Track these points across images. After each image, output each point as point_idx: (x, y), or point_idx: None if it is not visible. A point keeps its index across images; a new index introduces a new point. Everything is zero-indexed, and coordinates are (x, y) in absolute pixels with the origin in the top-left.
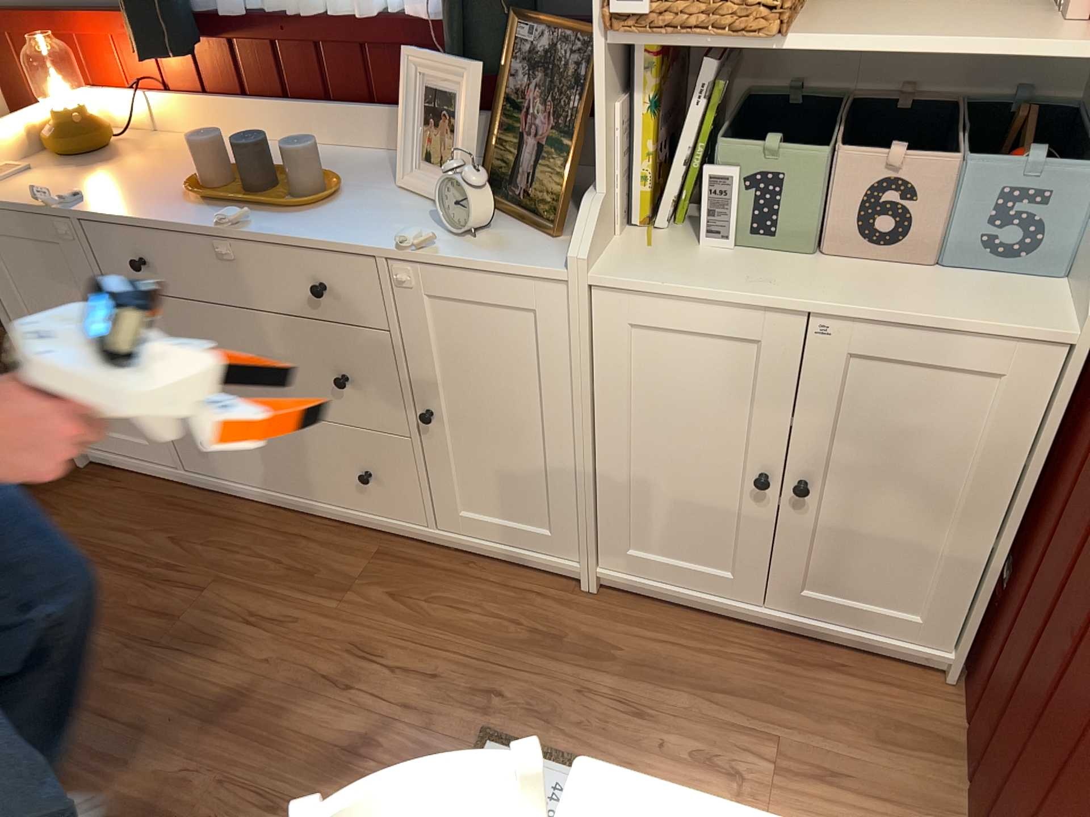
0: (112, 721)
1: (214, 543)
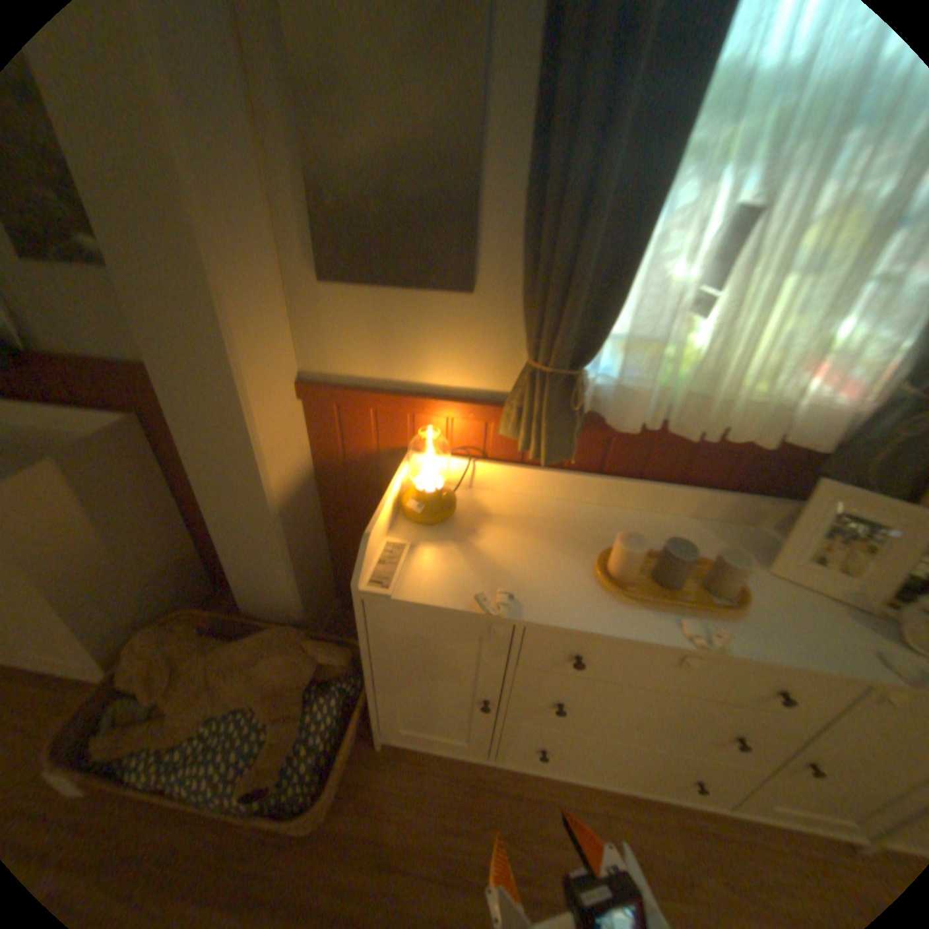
0: None
1: (542, 844)
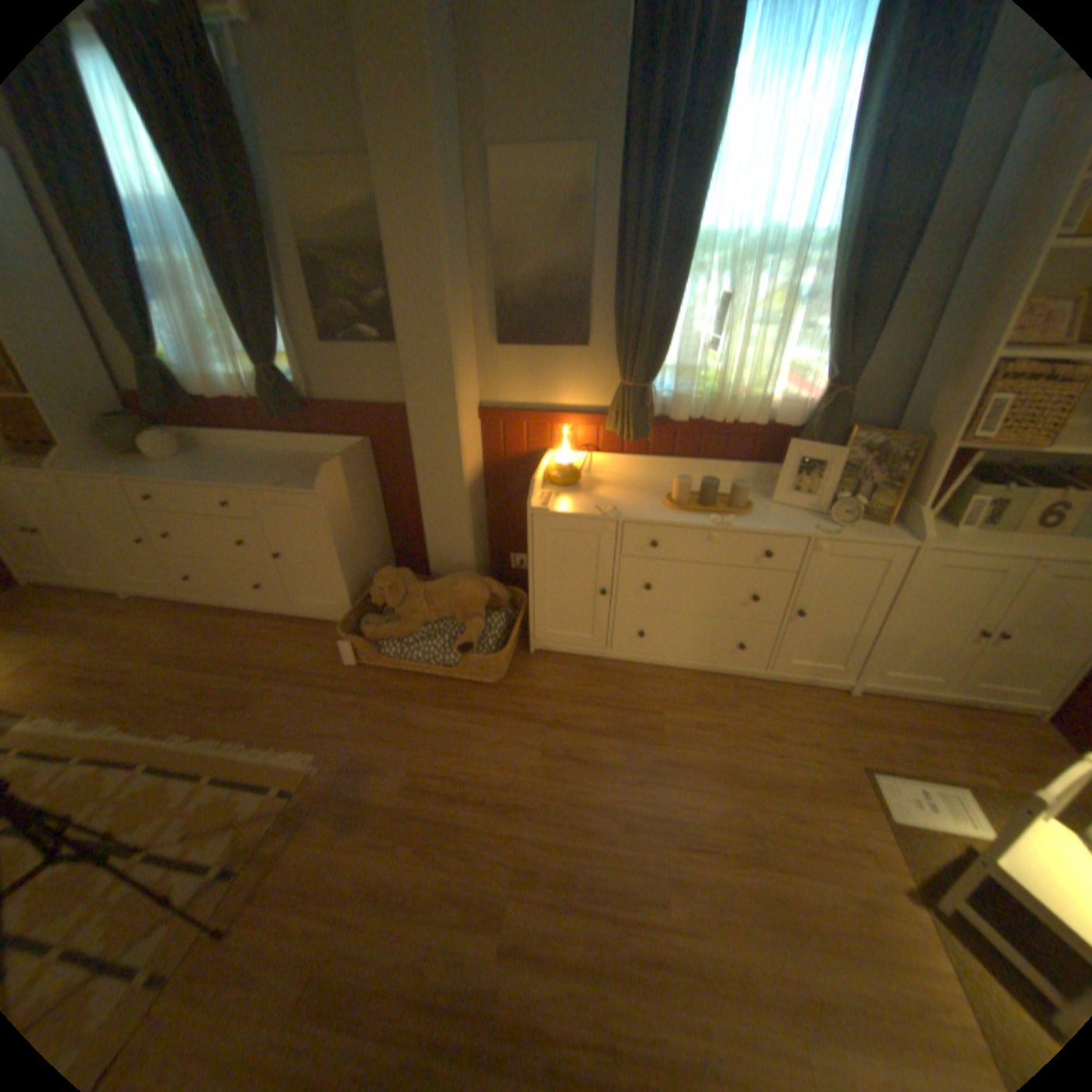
0: (675, 794)
1: (641, 691)
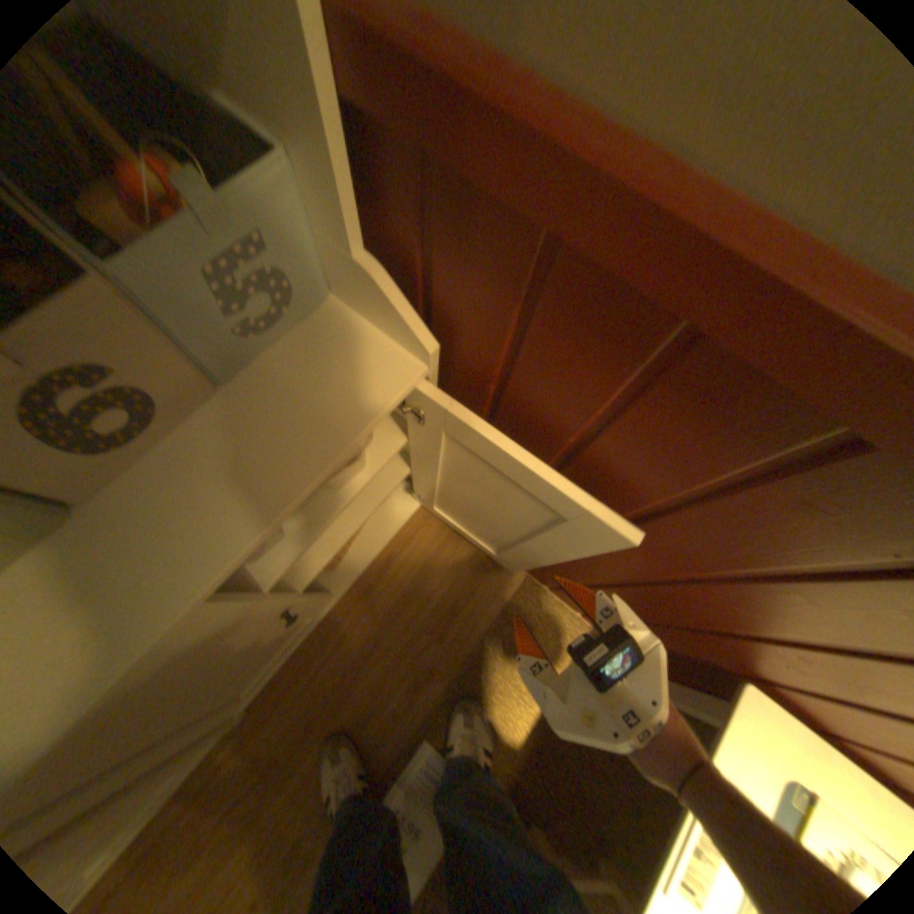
0: None
1: None
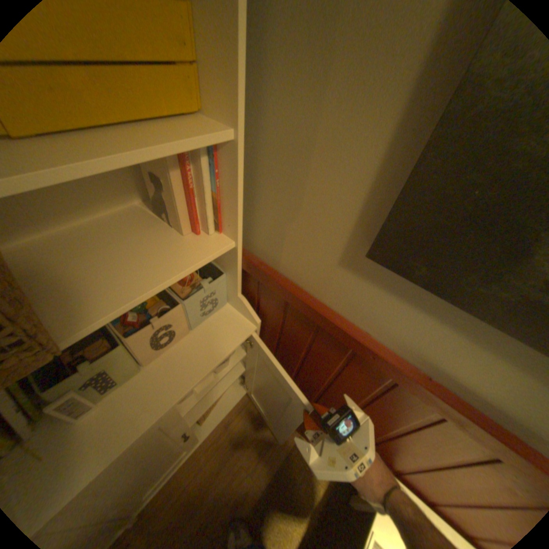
0: None
1: None
